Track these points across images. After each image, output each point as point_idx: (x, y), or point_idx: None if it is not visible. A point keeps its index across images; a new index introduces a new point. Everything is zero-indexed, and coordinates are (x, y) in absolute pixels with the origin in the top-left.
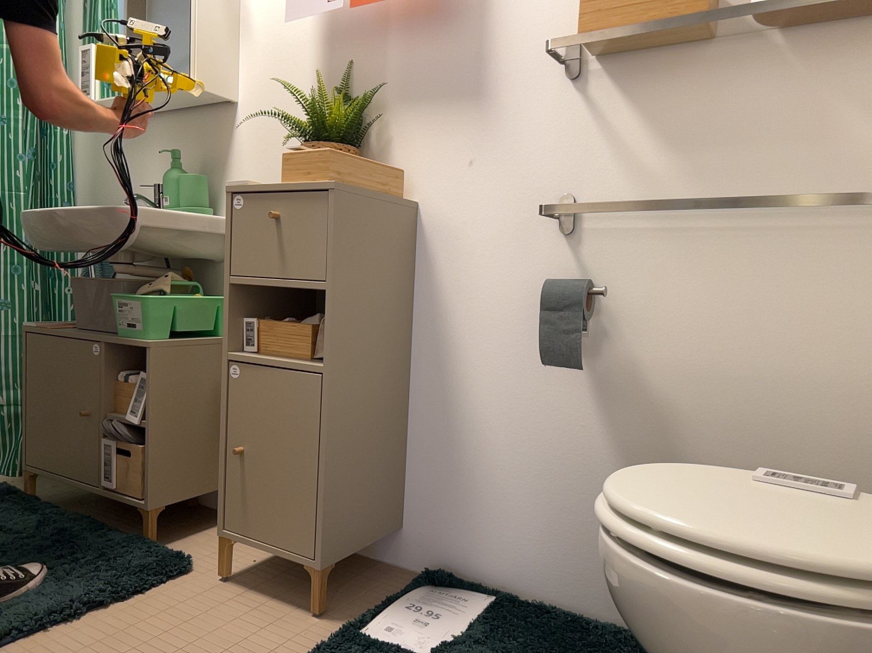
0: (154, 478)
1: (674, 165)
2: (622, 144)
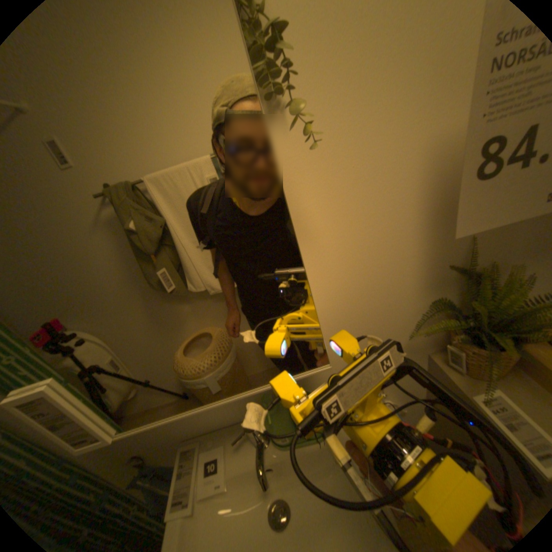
0: None
1: None
2: None
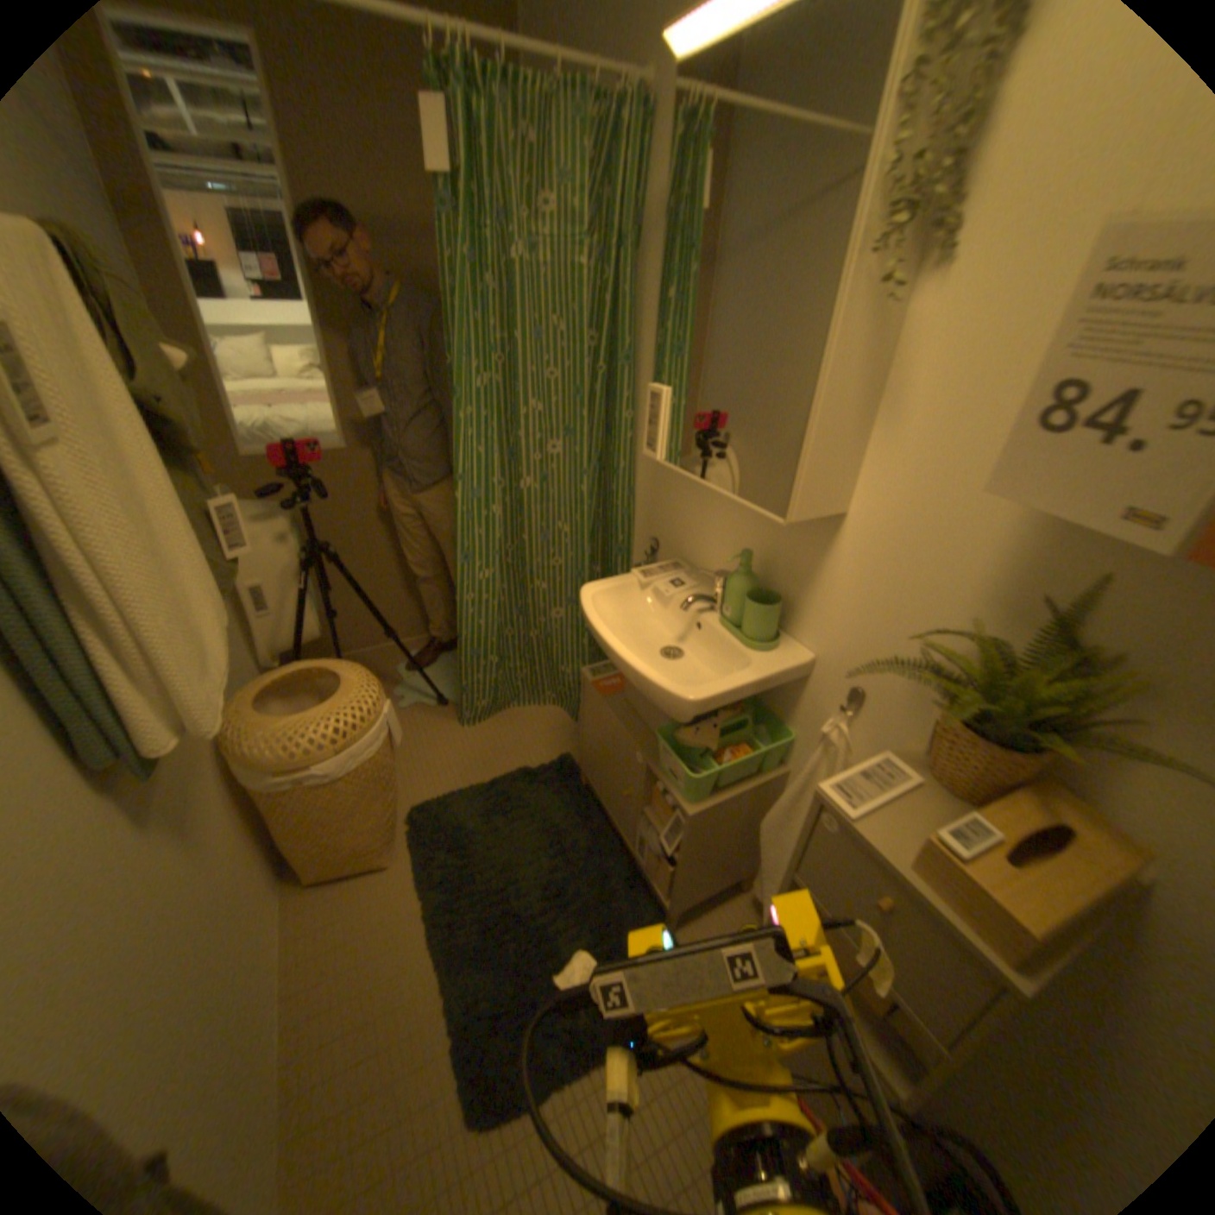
0: (675, 904)
1: None
2: None
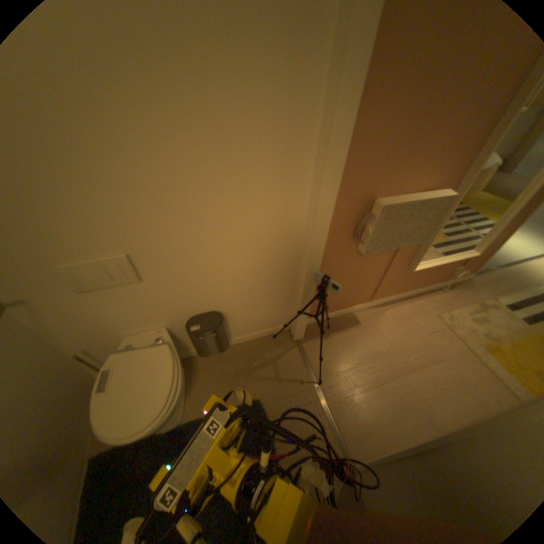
0: None
1: None
2: None
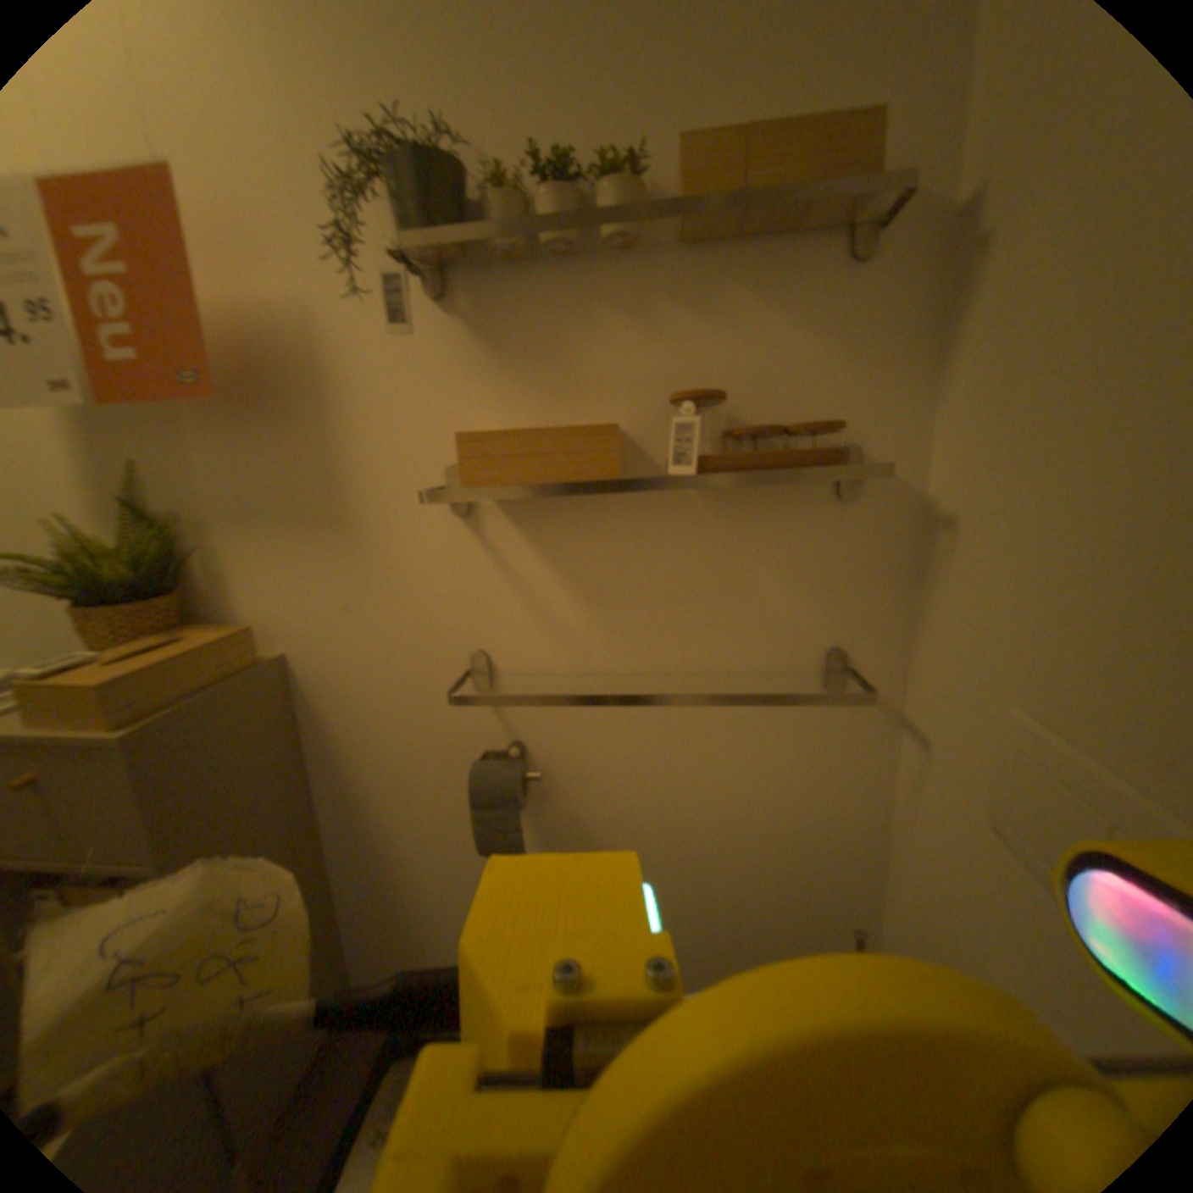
0: None
1: (602, 619)
2: (539, 593)
